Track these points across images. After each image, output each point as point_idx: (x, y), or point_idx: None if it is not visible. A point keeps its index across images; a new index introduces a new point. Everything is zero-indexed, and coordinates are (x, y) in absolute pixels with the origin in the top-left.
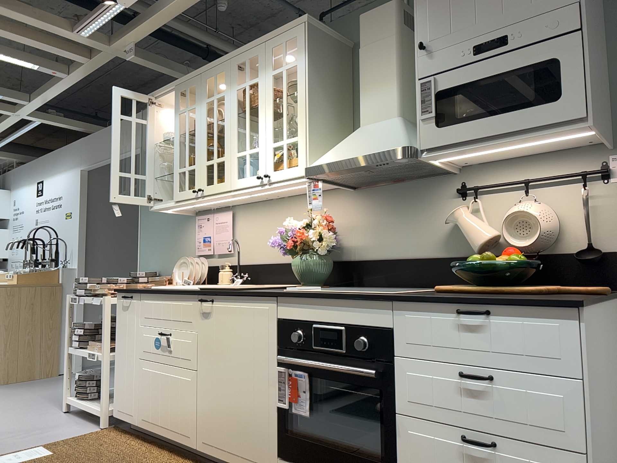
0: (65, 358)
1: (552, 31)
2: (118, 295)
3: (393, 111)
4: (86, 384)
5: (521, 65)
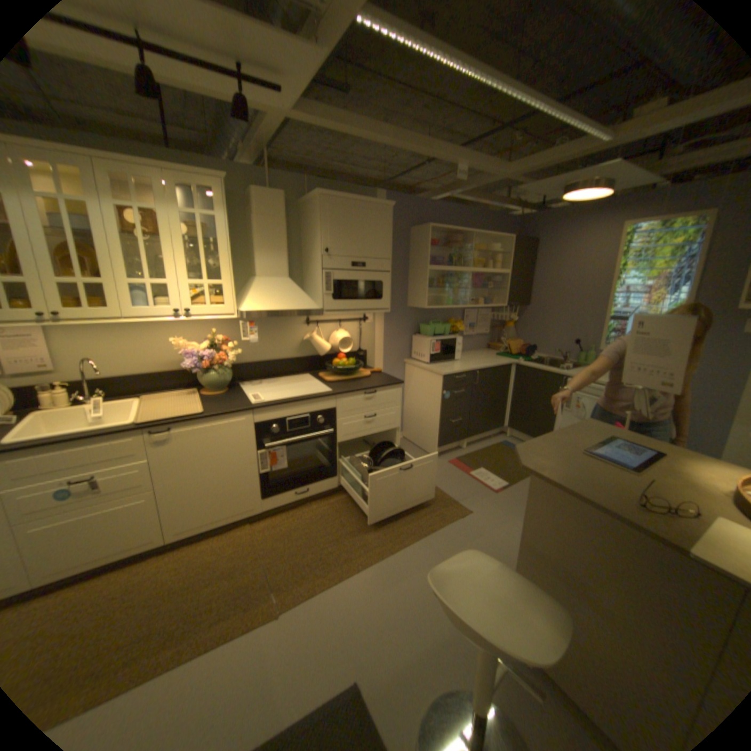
0: None
1: (382, 269)
2: None
3: (285, 273)
4: None
5: (371, 280)
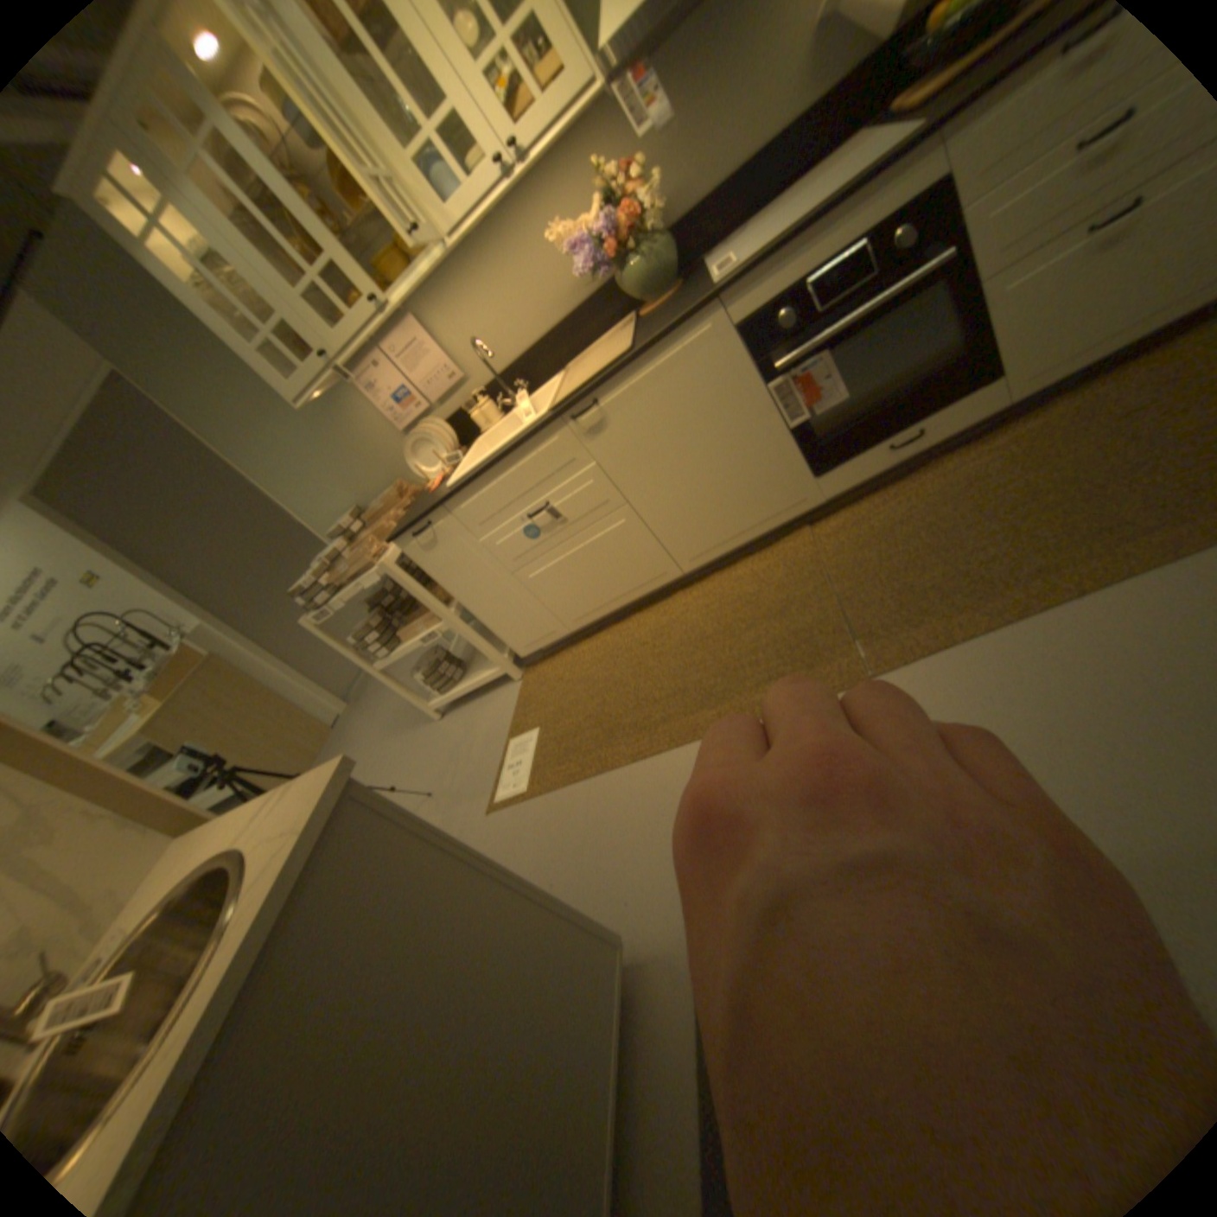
0: (382, 679)
1: None
2: (402, 542)
3: None
4: (442, 672)
5: None
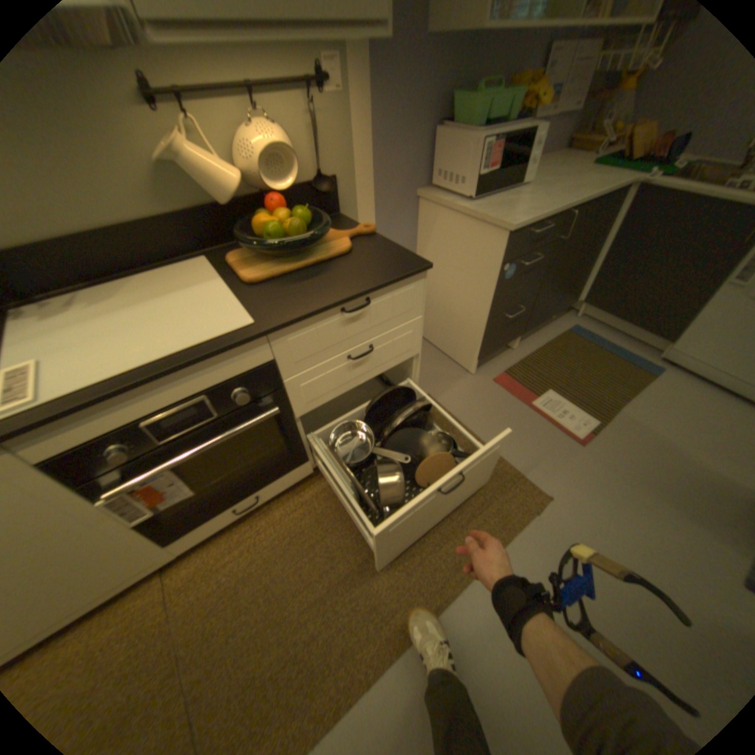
0: None
1: None
2: None
3: None
4: None
5: None
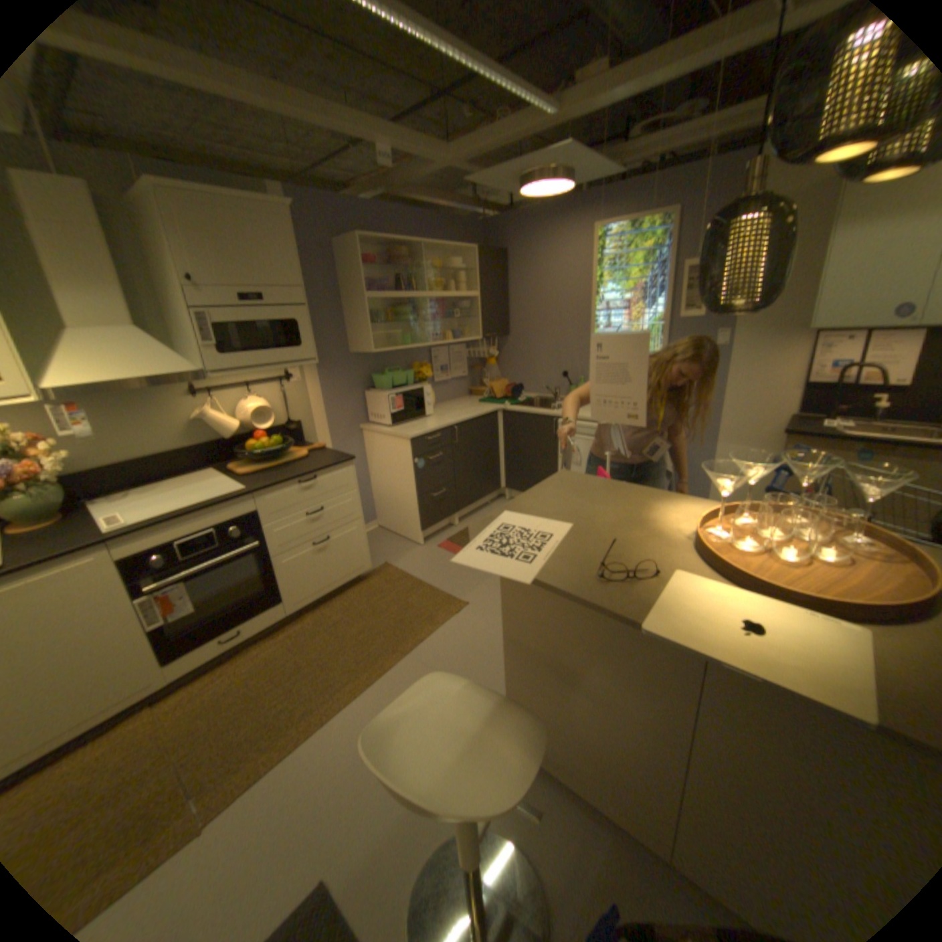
0: None
1: (292, 301)
2: None
3: (125, 318)
4: None
5: (277, 318)
